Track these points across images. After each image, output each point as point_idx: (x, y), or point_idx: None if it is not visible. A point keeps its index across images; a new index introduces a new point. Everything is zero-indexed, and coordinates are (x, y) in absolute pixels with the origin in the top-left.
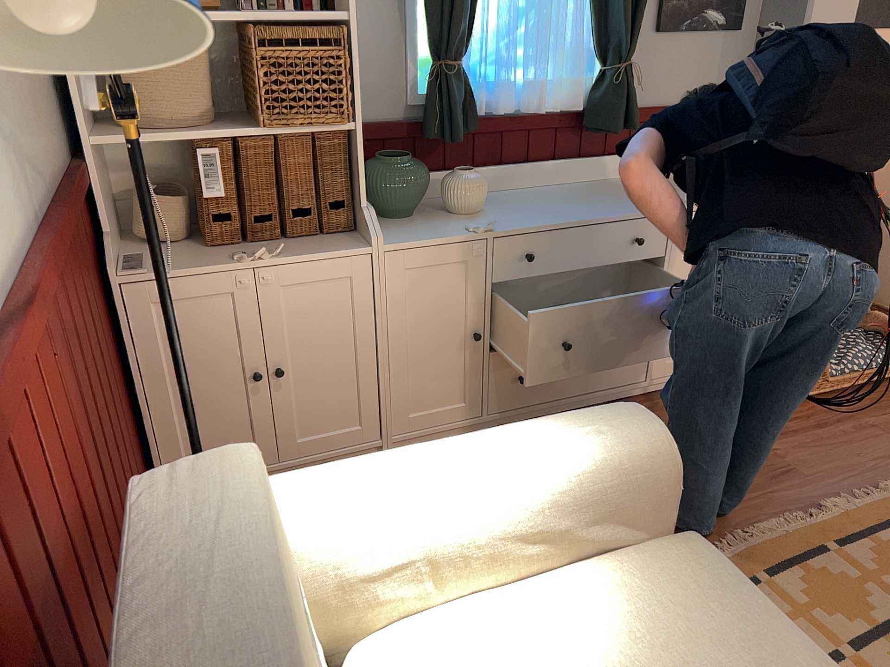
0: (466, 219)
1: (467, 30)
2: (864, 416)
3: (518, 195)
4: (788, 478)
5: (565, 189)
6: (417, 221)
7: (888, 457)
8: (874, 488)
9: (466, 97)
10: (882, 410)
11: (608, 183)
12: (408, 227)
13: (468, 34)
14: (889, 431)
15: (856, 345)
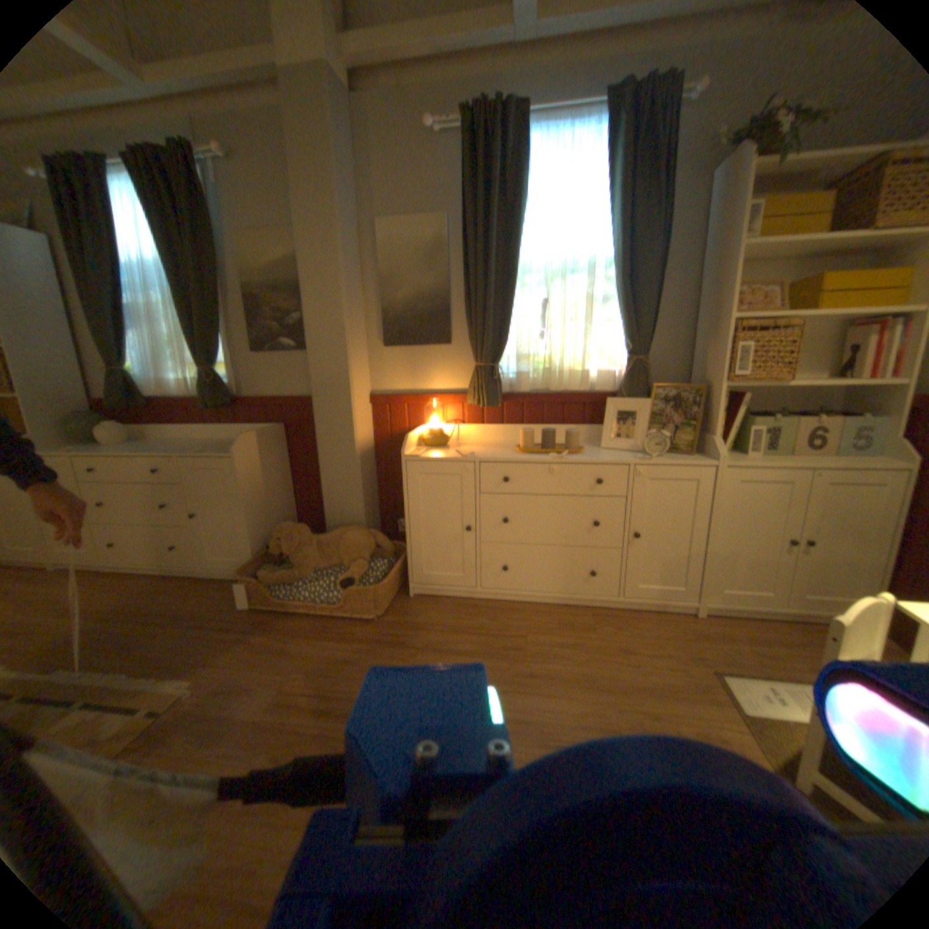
0: (93, 448)
1: (112, 352)
2: (263, 636)
3: (167, 441)
4: (123, 651)
5: (196, 441)
6: (80, 446)
7: (199, 665)
8: (134, 680)
9: (119, 385)
10: (284, 637)
11: (225, 441)
12: (64, 448)
13: (118, 354)
14: (249, 651)
15: (318, 581)
